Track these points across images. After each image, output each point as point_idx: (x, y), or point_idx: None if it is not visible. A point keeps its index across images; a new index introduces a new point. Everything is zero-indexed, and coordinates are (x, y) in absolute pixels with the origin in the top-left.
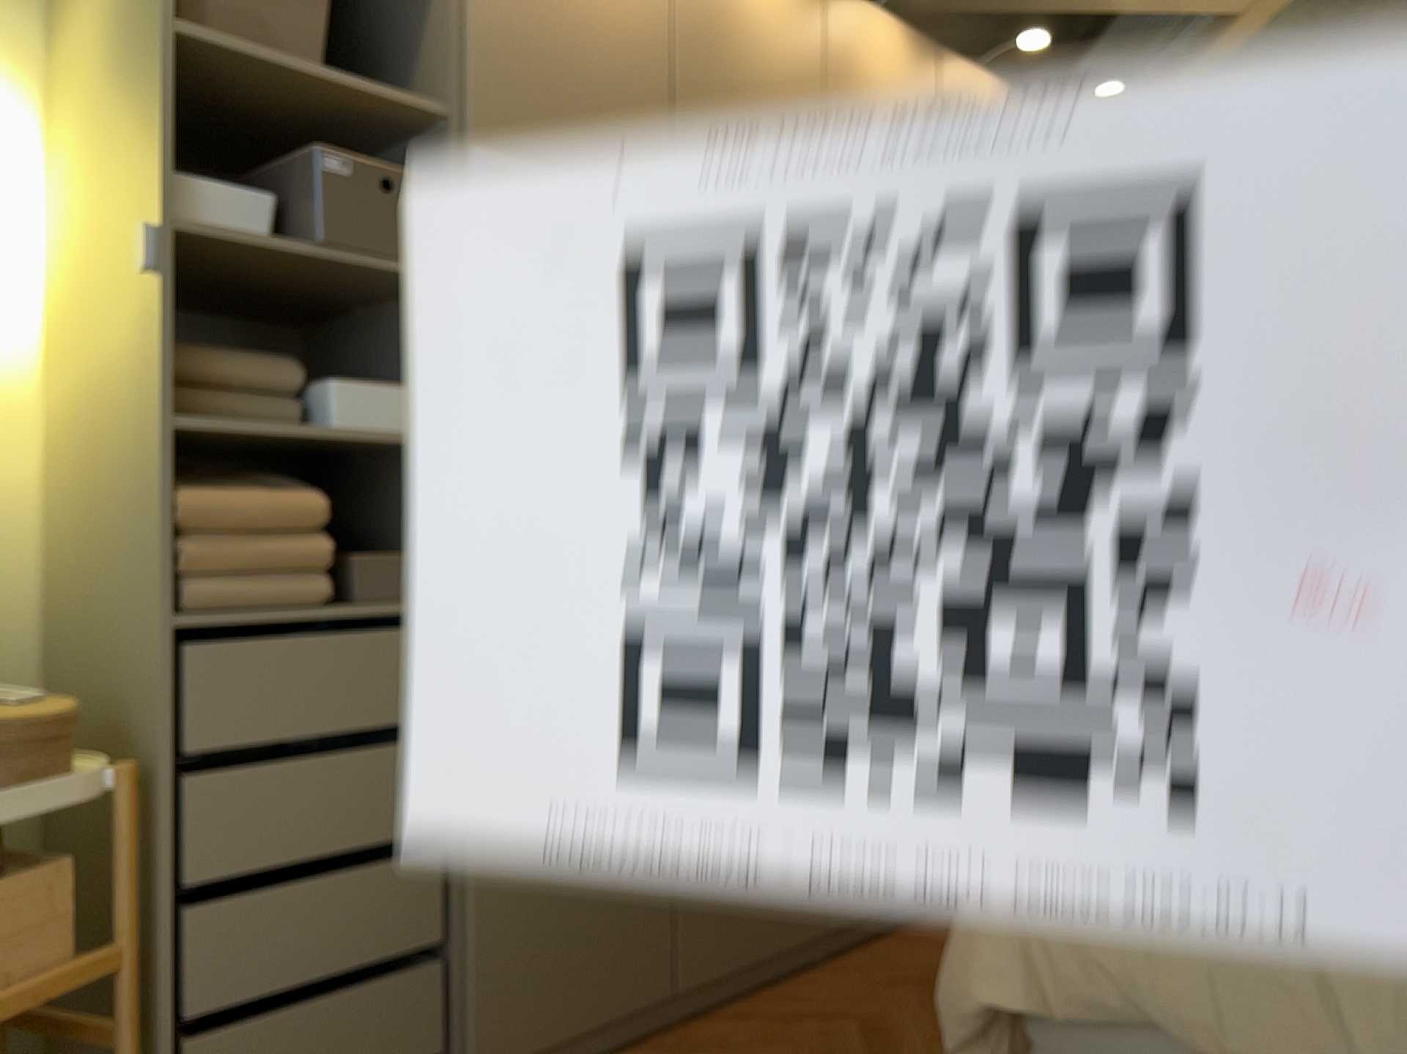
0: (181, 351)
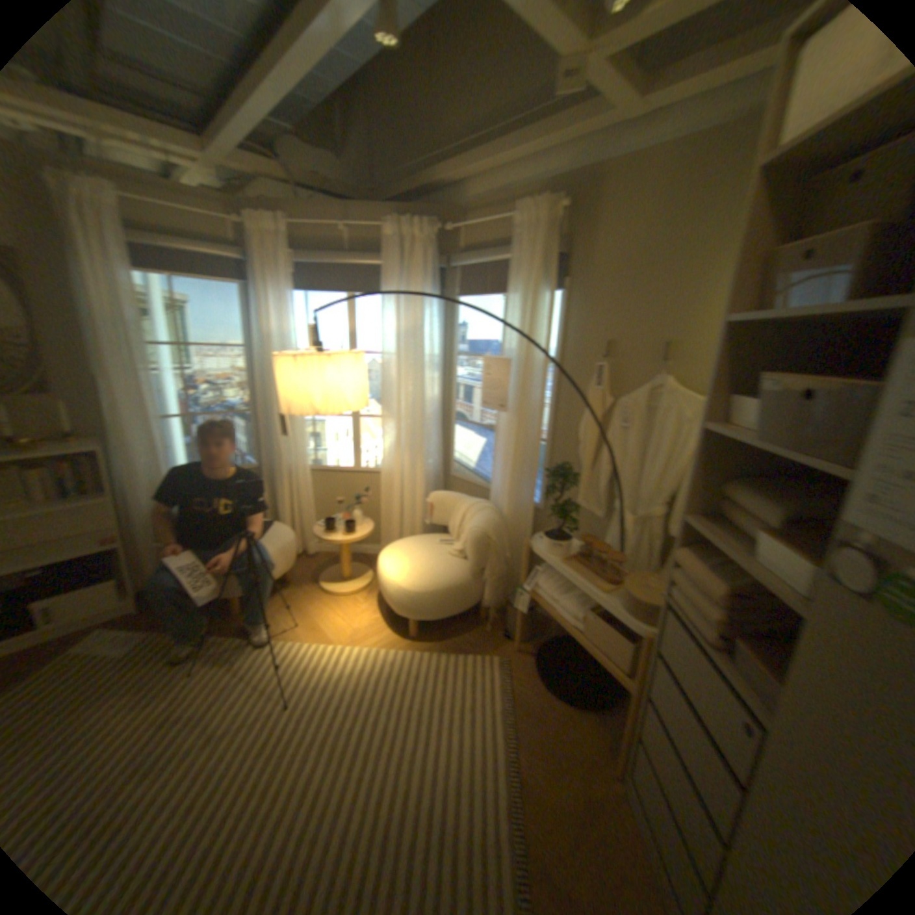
0: (735, 487)
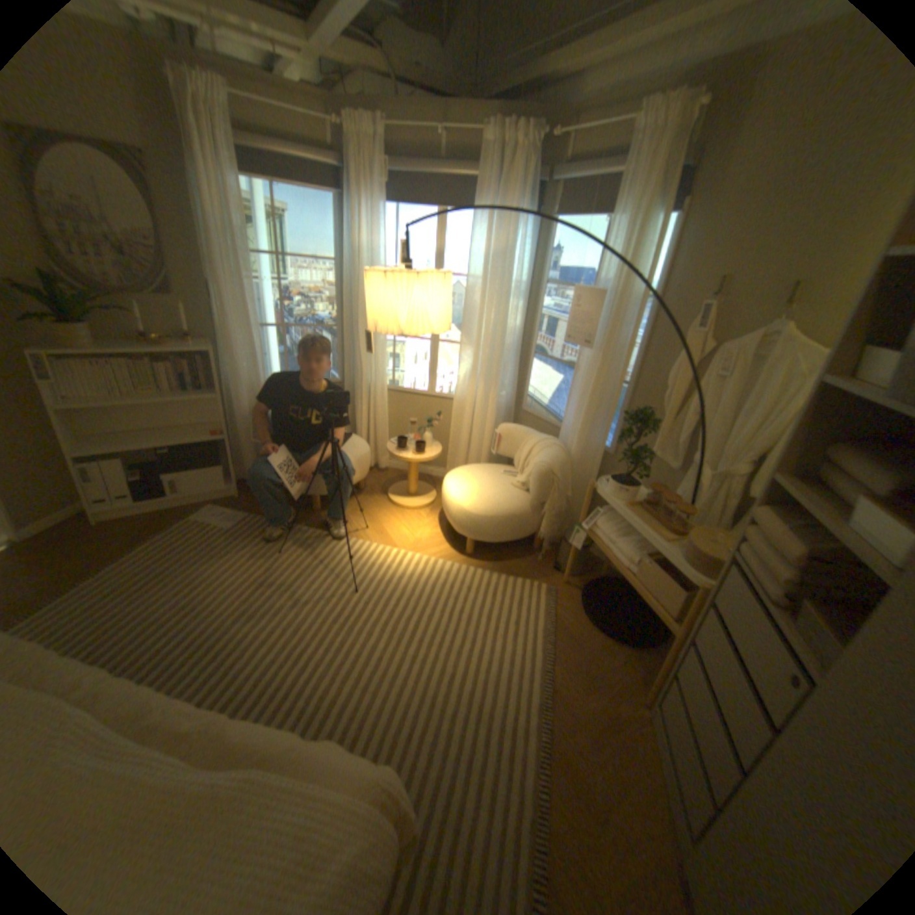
0: (844, 450)
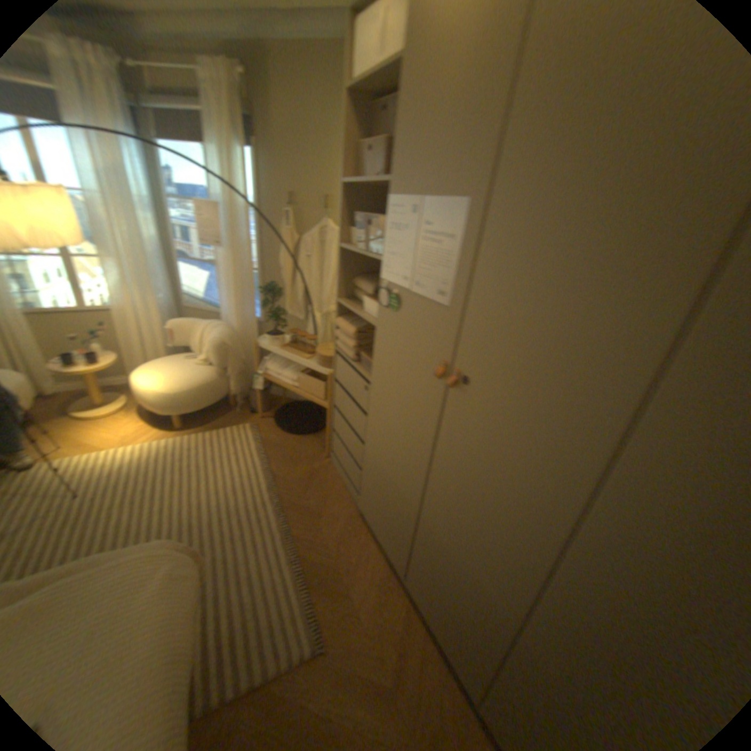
0: (356, 280)
